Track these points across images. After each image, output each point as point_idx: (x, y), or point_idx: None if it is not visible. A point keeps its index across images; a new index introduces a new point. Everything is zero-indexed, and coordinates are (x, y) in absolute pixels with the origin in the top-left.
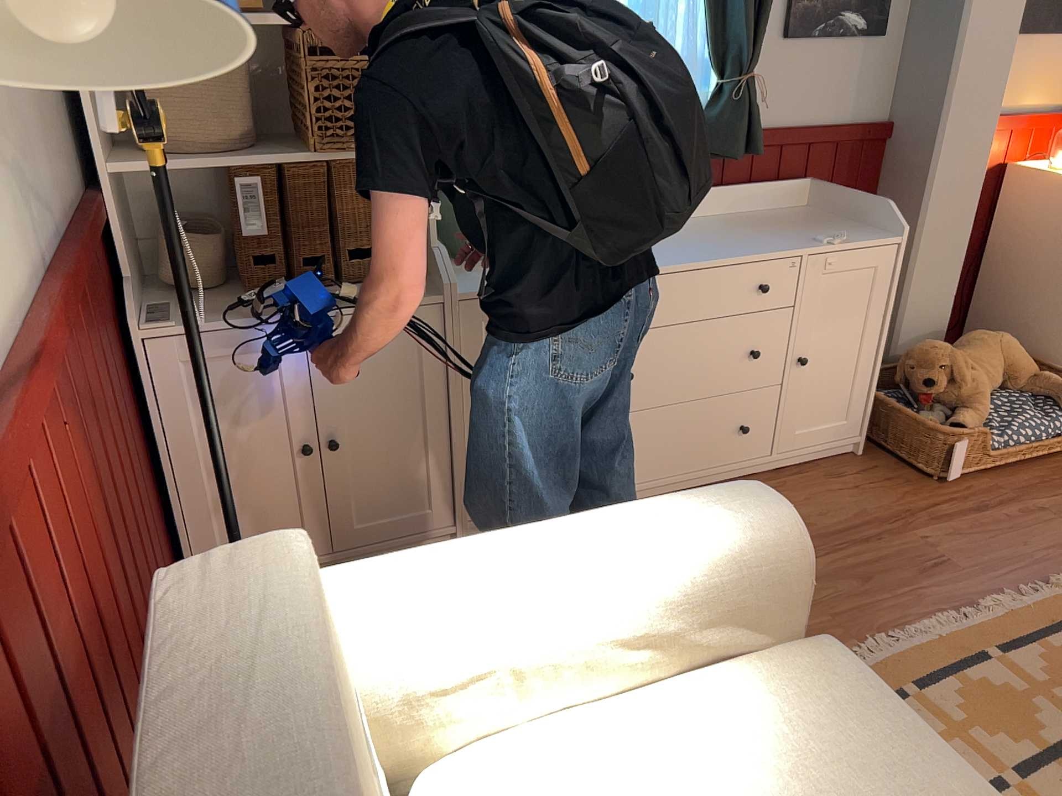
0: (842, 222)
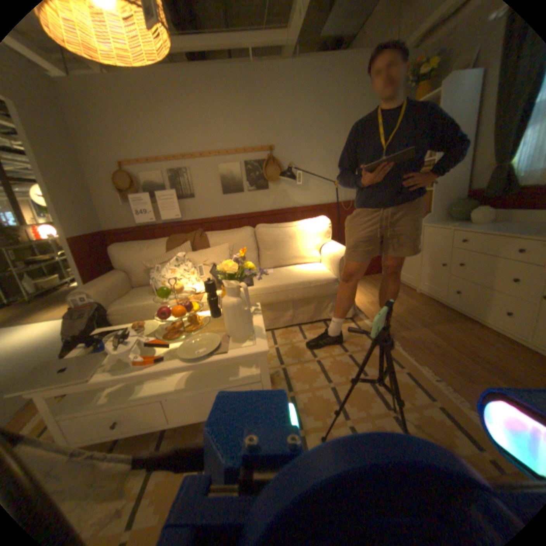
0: None
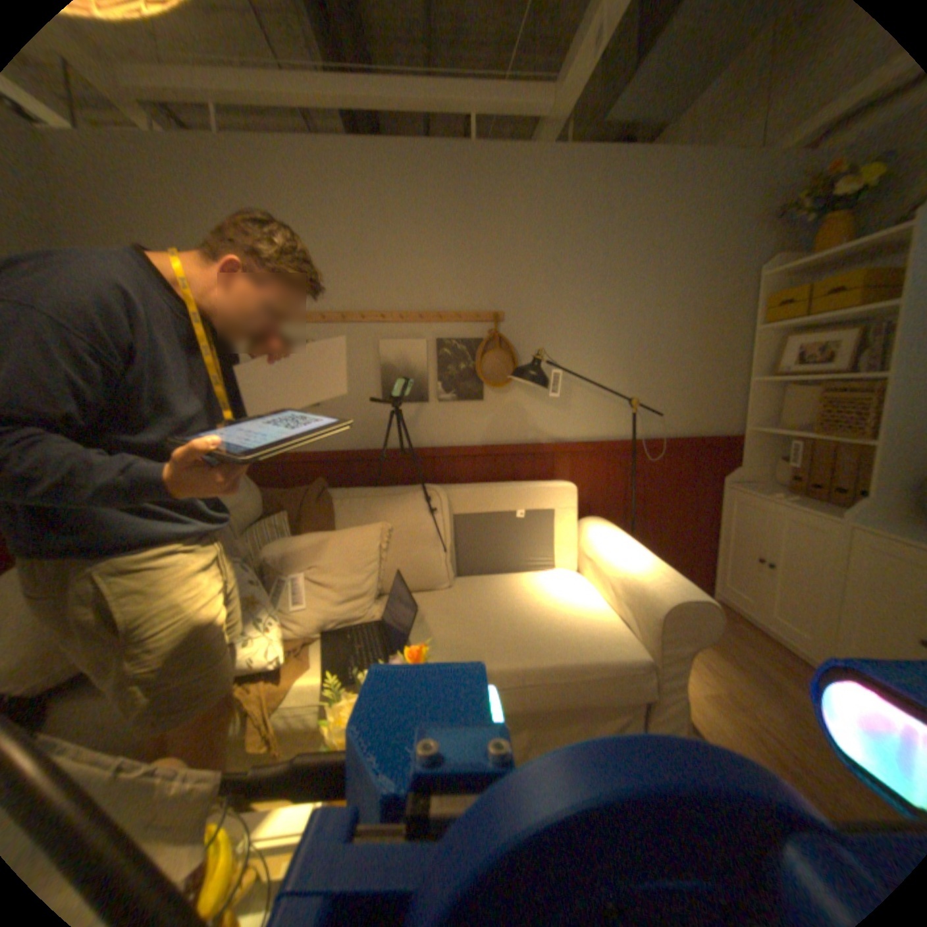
0: None
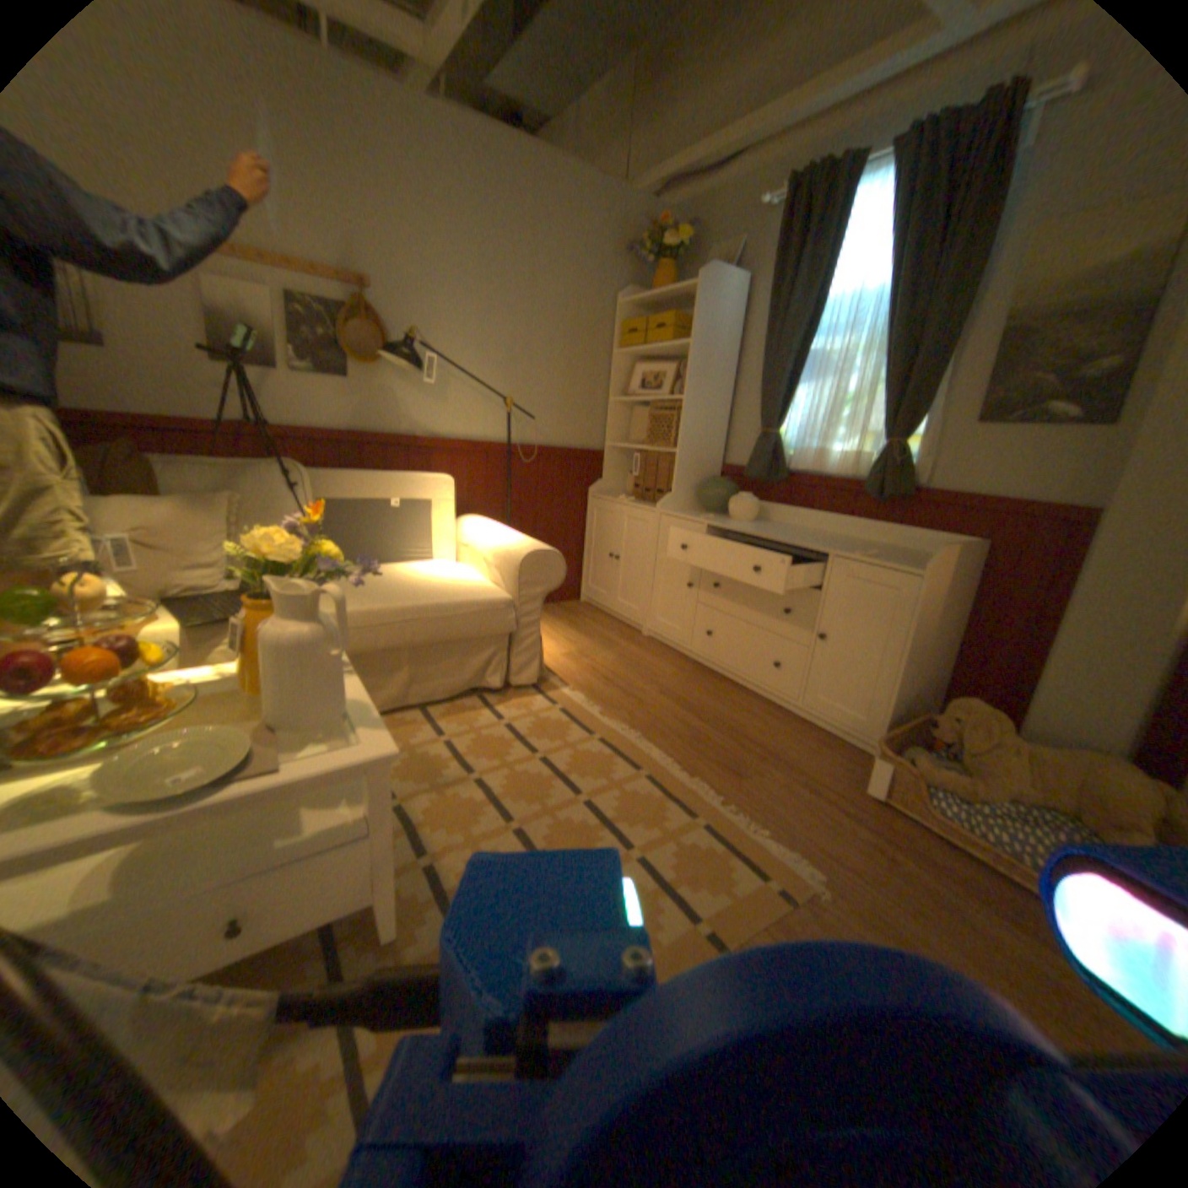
0: (935, 564)
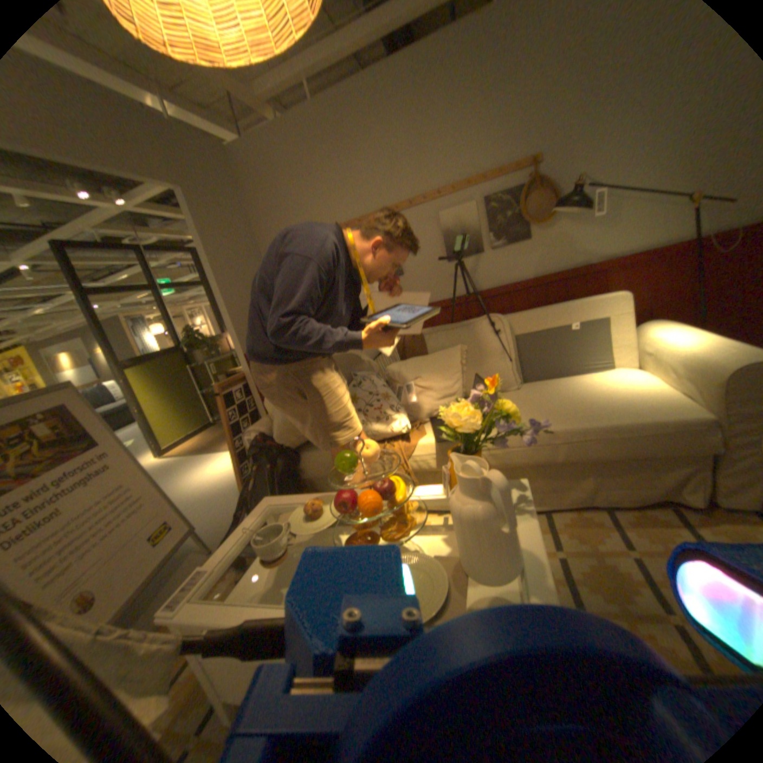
0: None
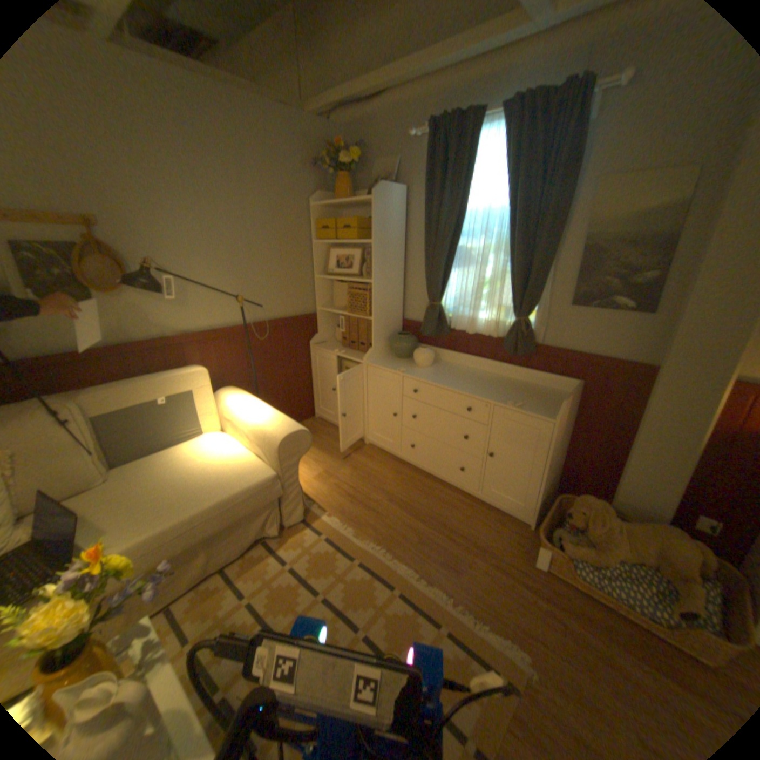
0: (556, 405)
